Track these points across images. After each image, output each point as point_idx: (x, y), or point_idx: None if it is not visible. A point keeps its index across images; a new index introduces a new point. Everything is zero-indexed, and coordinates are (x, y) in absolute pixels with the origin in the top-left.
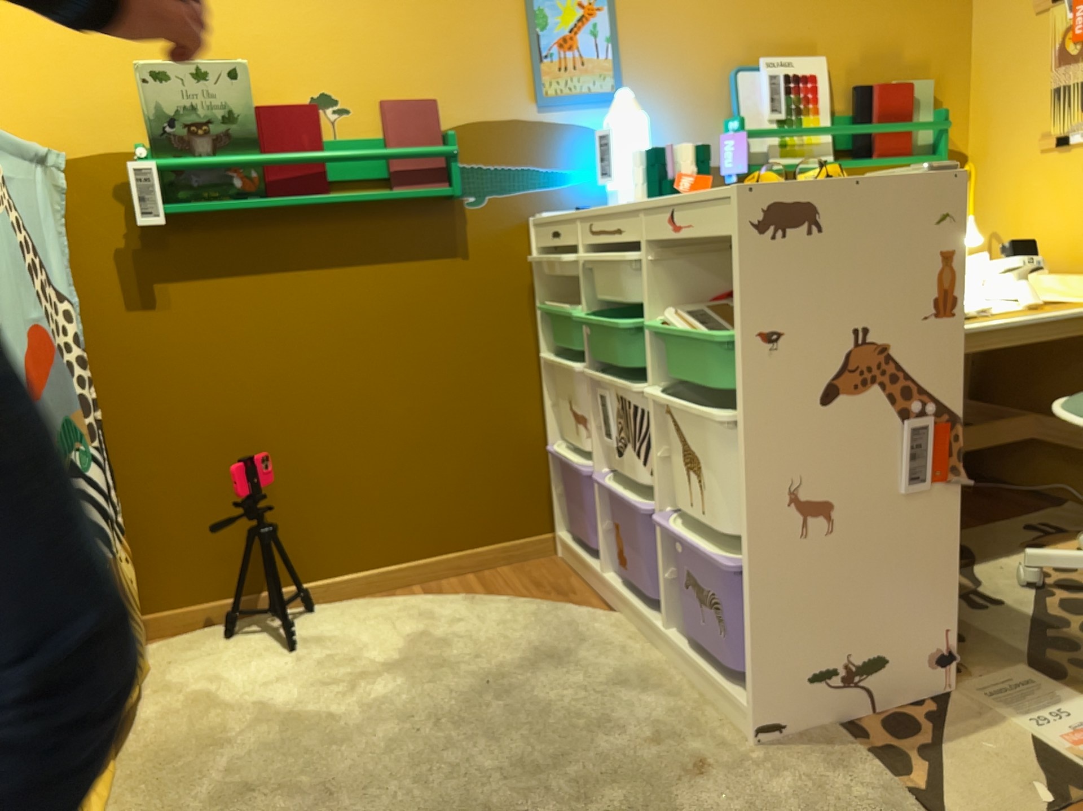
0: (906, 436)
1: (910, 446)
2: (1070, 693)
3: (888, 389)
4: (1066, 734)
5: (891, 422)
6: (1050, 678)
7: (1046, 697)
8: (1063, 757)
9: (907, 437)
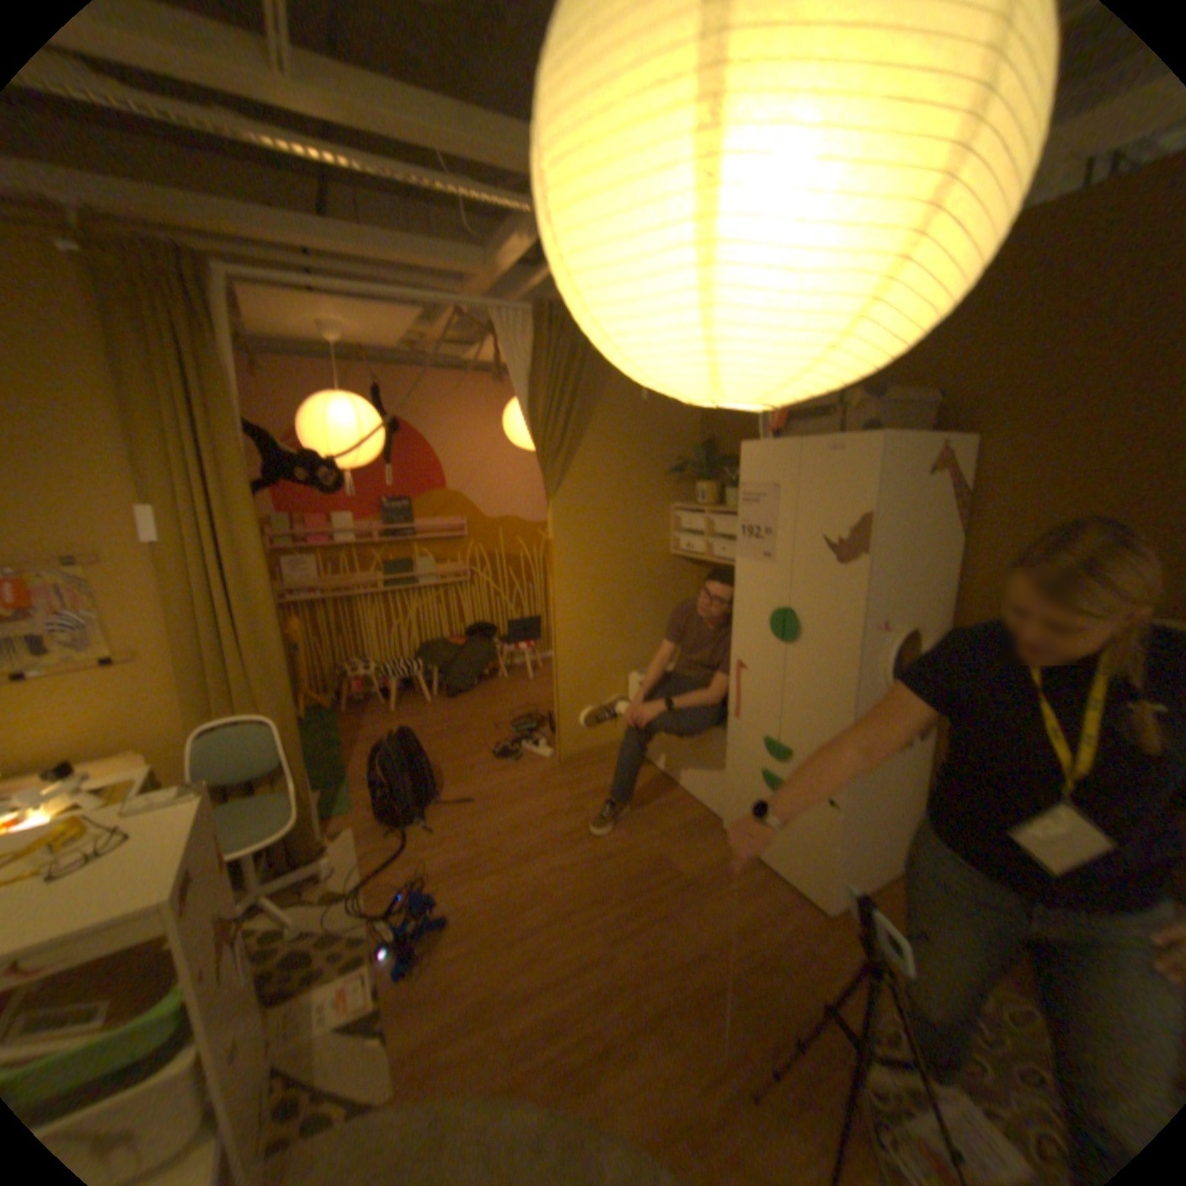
0: (240, 954)
1: (238, 956)
2: (301, 996)
3: (226, 937)
4: (331, 1013)
5: (230, 954)
6: (284, 1001)
7: (299, 1010)
8: (346, 1022)
9: (240, 953)
